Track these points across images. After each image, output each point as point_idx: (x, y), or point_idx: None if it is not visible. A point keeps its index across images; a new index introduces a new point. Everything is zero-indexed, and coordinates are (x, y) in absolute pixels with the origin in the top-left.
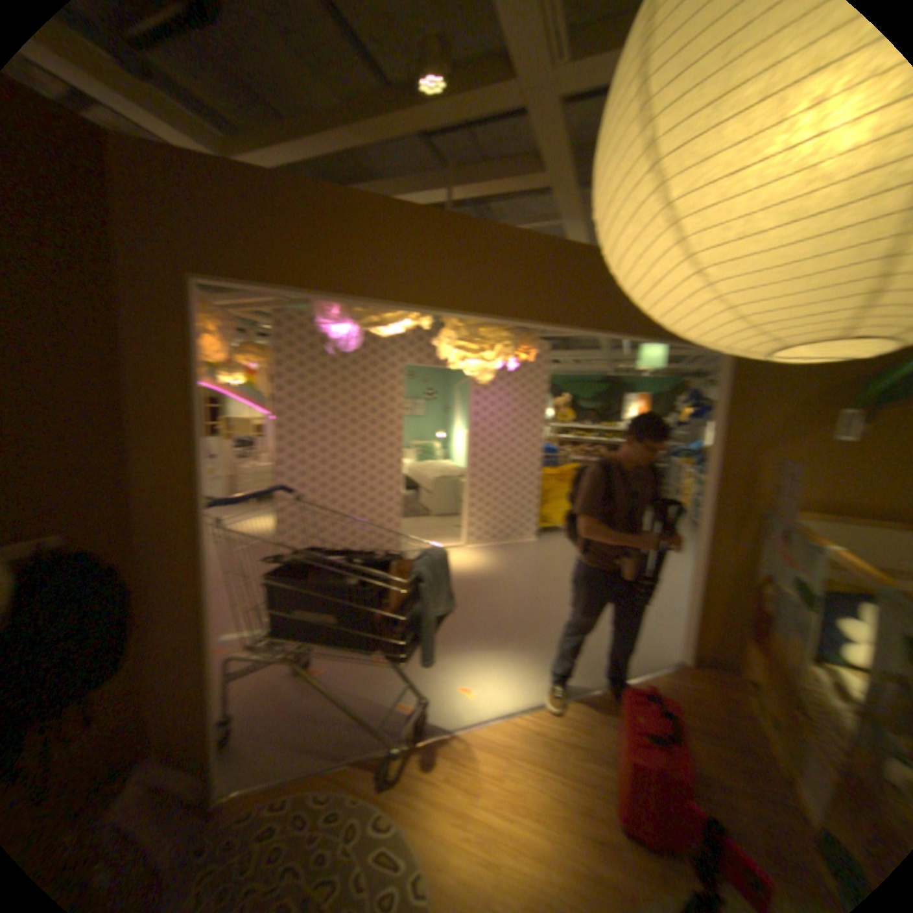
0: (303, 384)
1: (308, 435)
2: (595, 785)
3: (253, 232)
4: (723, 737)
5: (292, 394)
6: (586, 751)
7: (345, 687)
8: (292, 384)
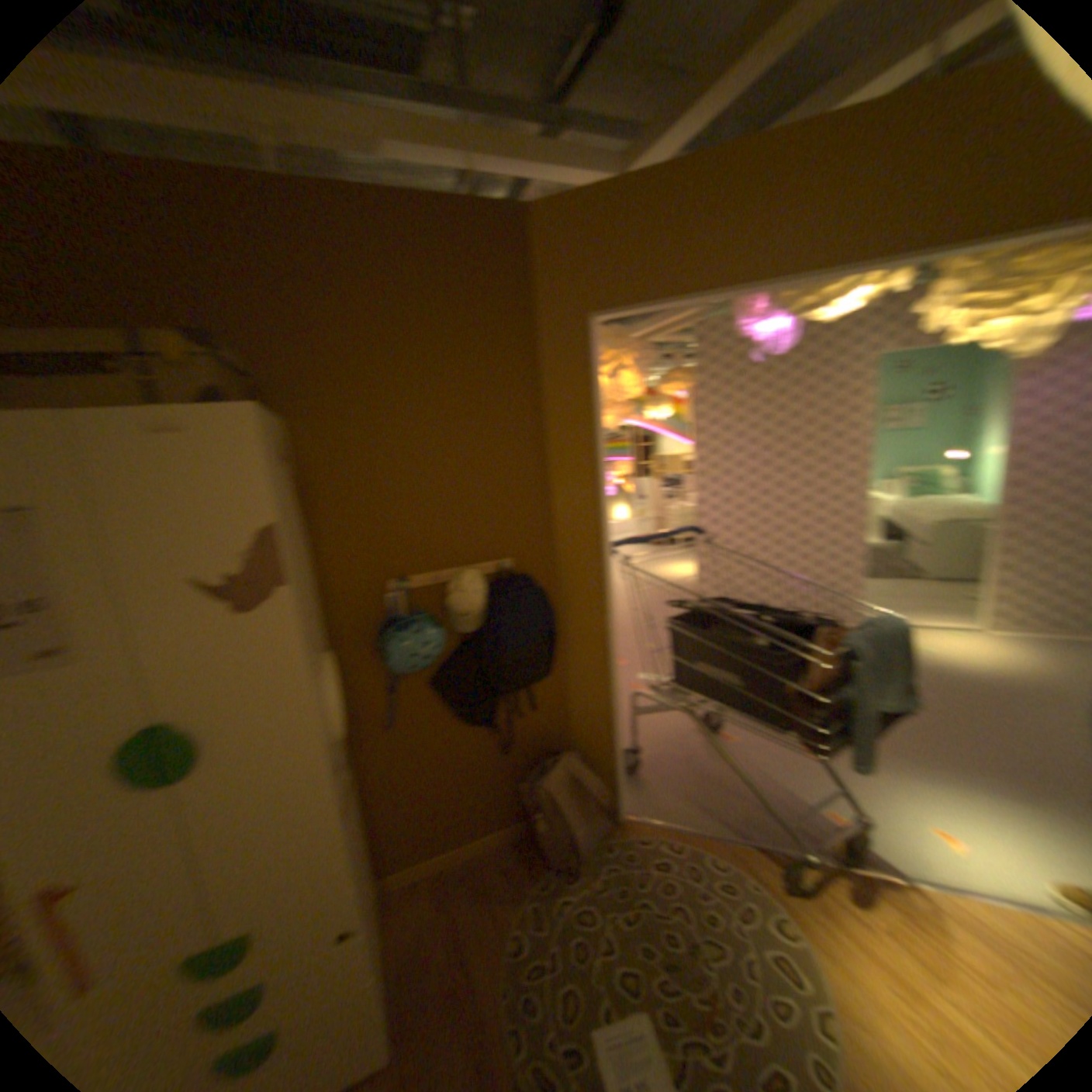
0: (729, 406)
1: (736, 468)
2: None
3: (646, 246)
4: None
5: (716, 420)
6: None
7: (763, 766)
8: (716, 408)
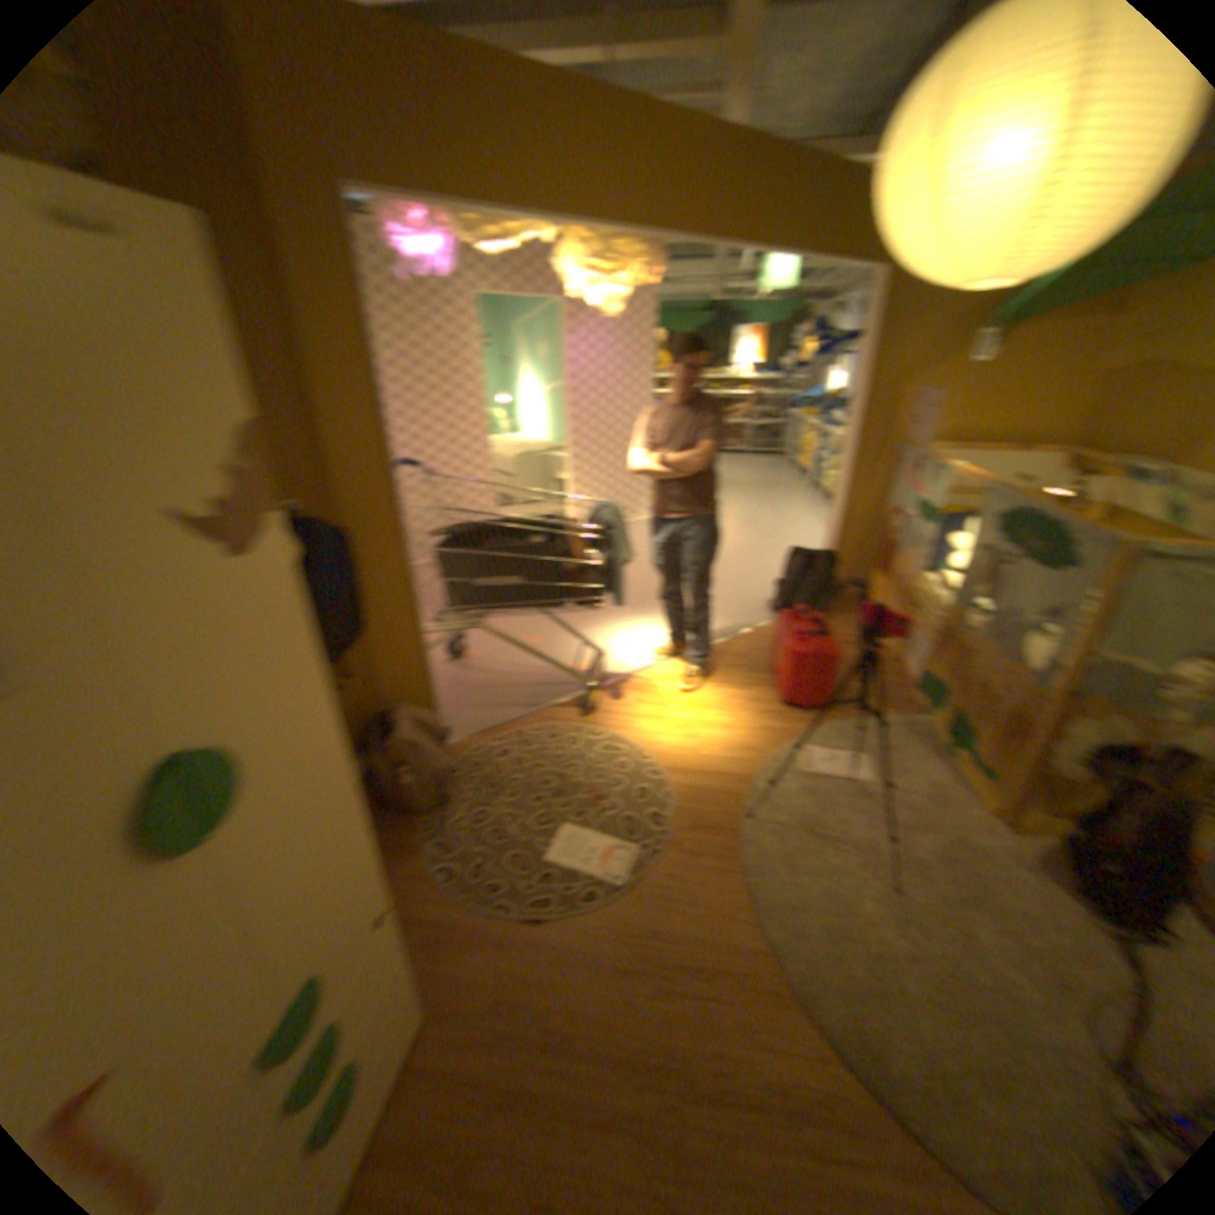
0: None
1: None
2: (760, 686)
3: (415, 123)
4: (853, 645)
5: None
6: (748, 669)
7: (517, 660)
8: None
